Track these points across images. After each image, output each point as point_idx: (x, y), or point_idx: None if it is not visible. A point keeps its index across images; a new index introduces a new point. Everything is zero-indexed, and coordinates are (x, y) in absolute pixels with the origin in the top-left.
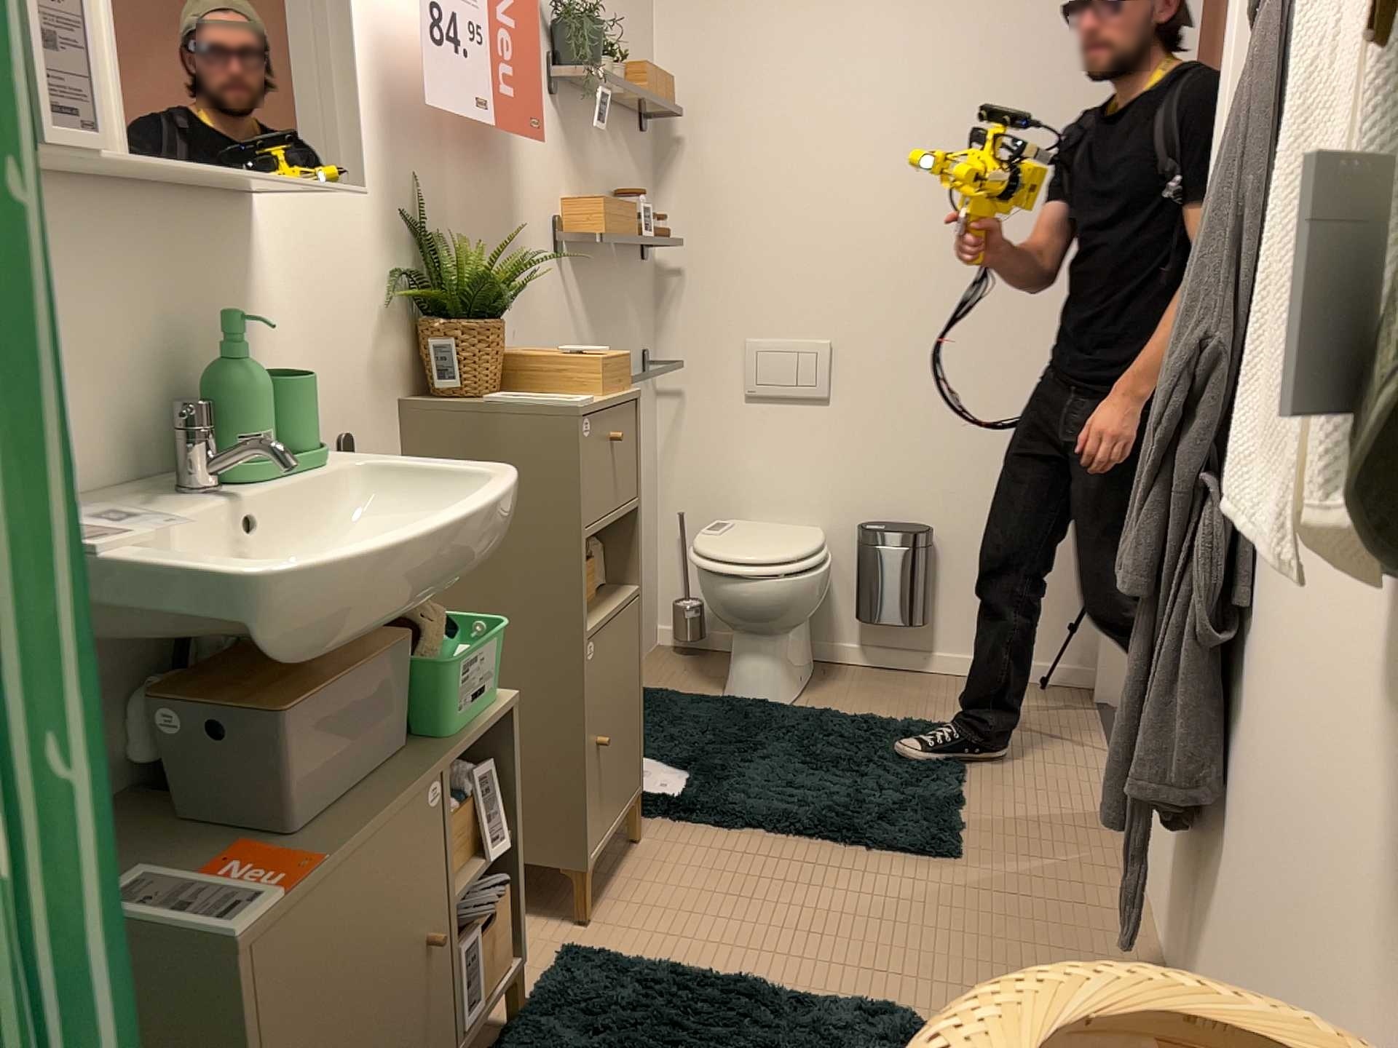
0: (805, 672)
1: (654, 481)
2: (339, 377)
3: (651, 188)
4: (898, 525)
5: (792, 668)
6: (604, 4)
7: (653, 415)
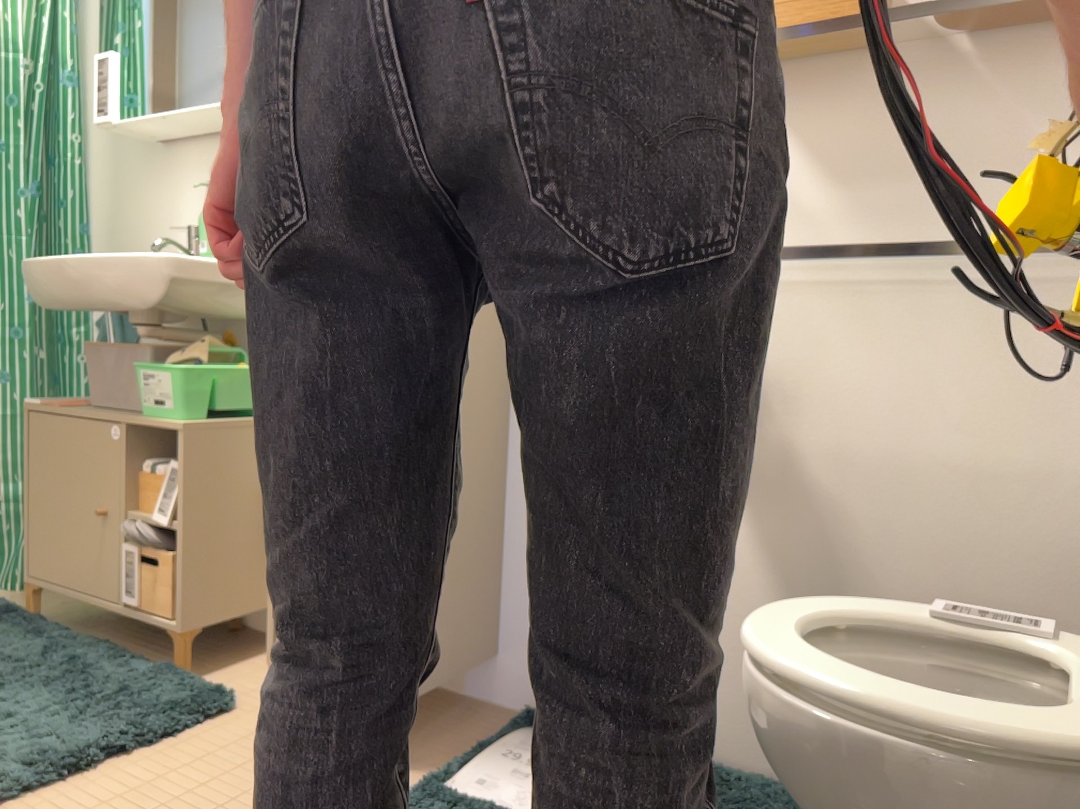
0: None
1: None
2: None
3: None
4: None
5: None
6: None
7: None
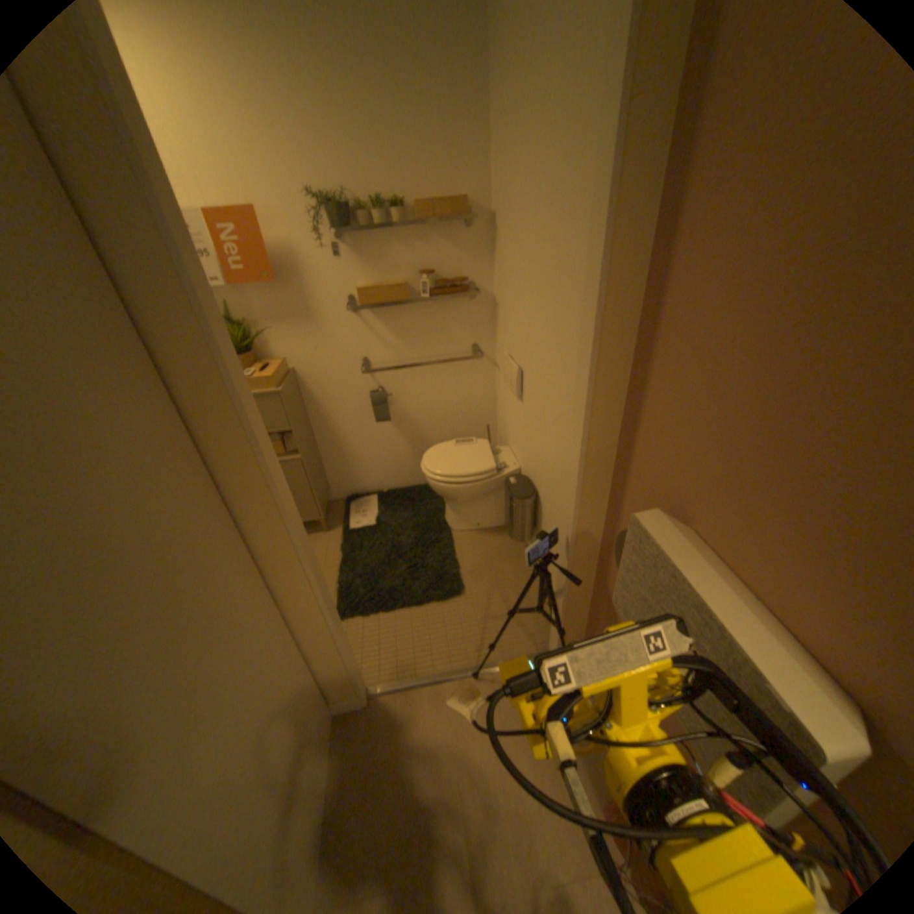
0: (482, 523)
1: (489, 406)
2: None
3: (485, 255)
4: (523, 487)
5: (464, 517)
6: (404, 164)
7: (488, 376)
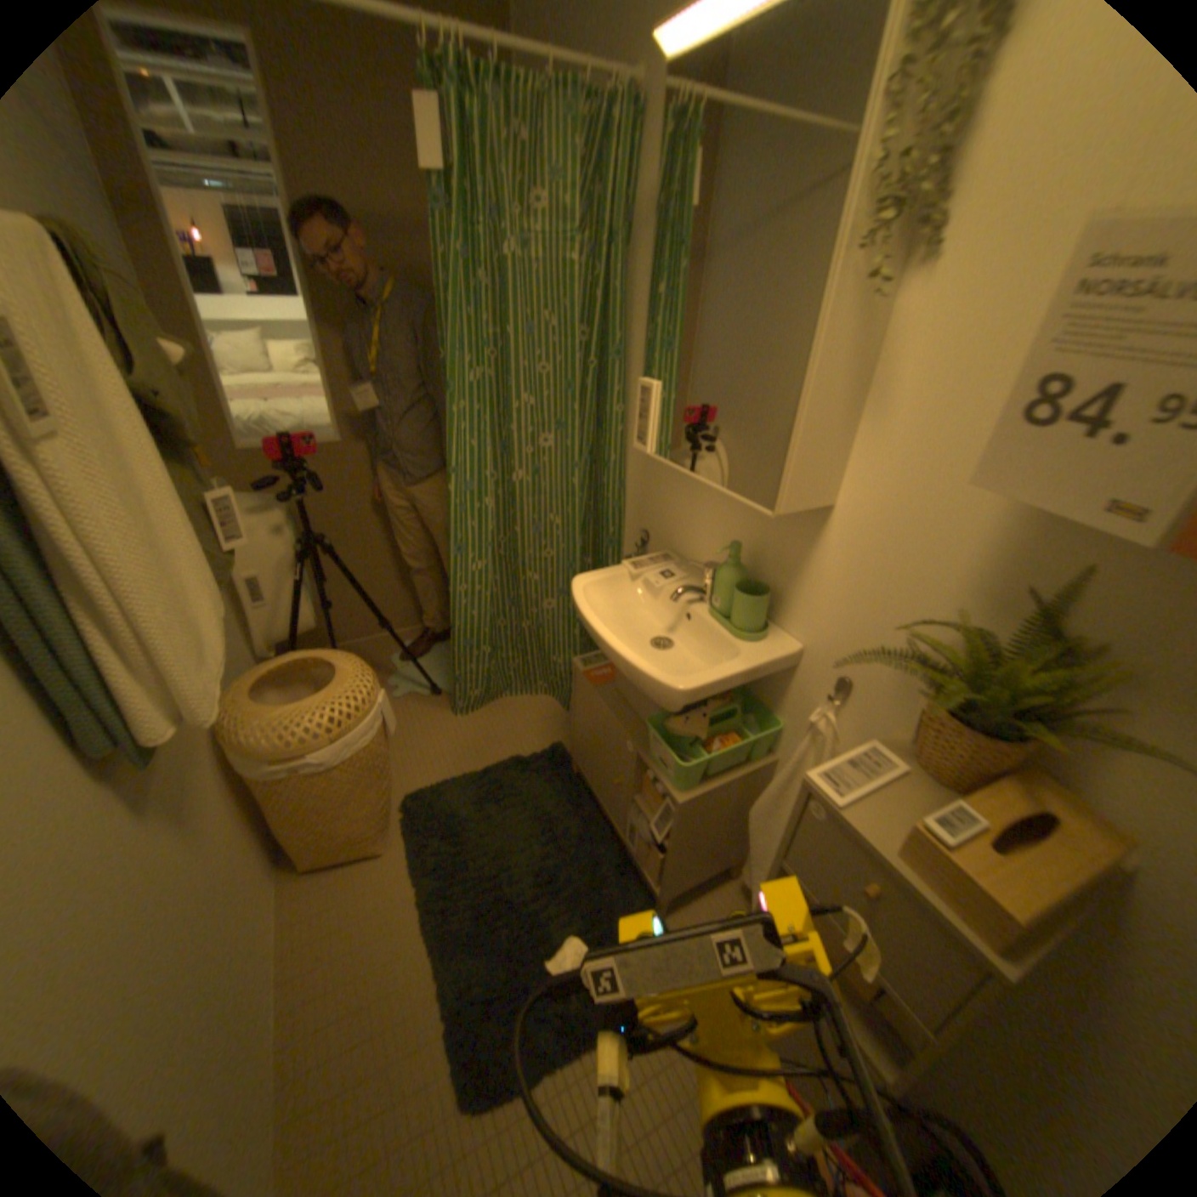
0: None
1: None
2: (861, 645)
3: None
4: None
5: None
6: None
7: None
